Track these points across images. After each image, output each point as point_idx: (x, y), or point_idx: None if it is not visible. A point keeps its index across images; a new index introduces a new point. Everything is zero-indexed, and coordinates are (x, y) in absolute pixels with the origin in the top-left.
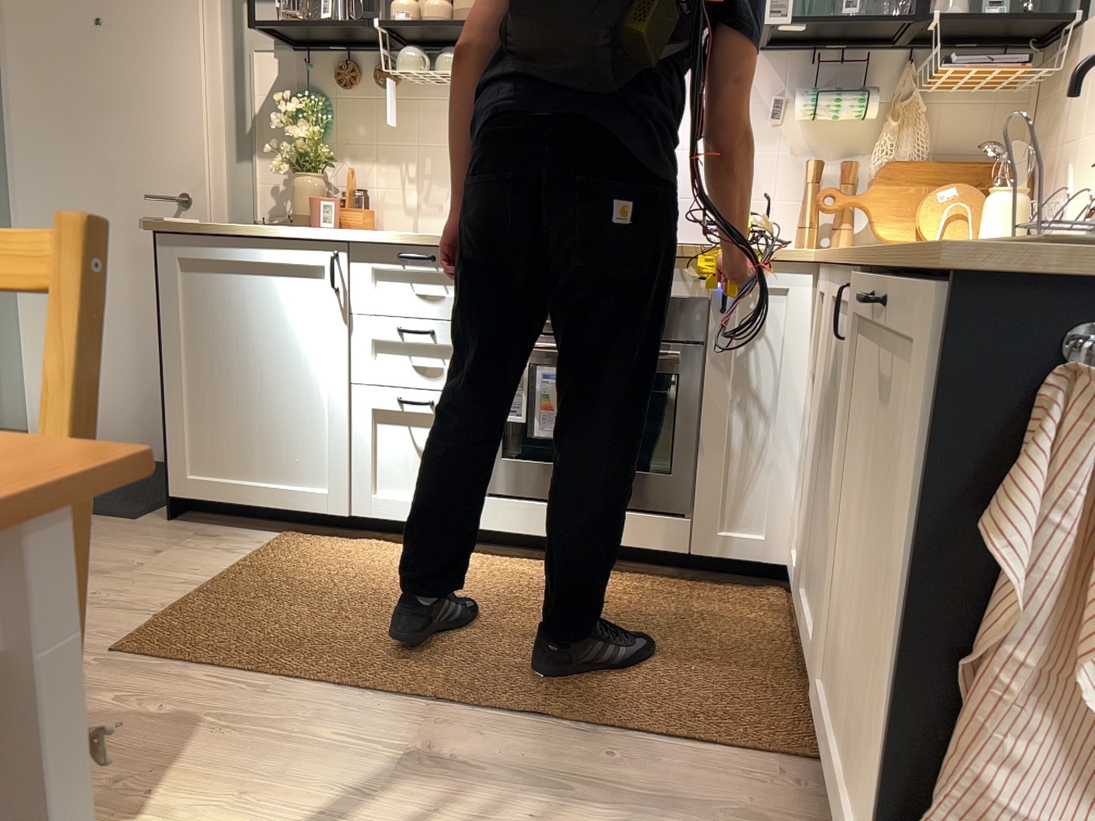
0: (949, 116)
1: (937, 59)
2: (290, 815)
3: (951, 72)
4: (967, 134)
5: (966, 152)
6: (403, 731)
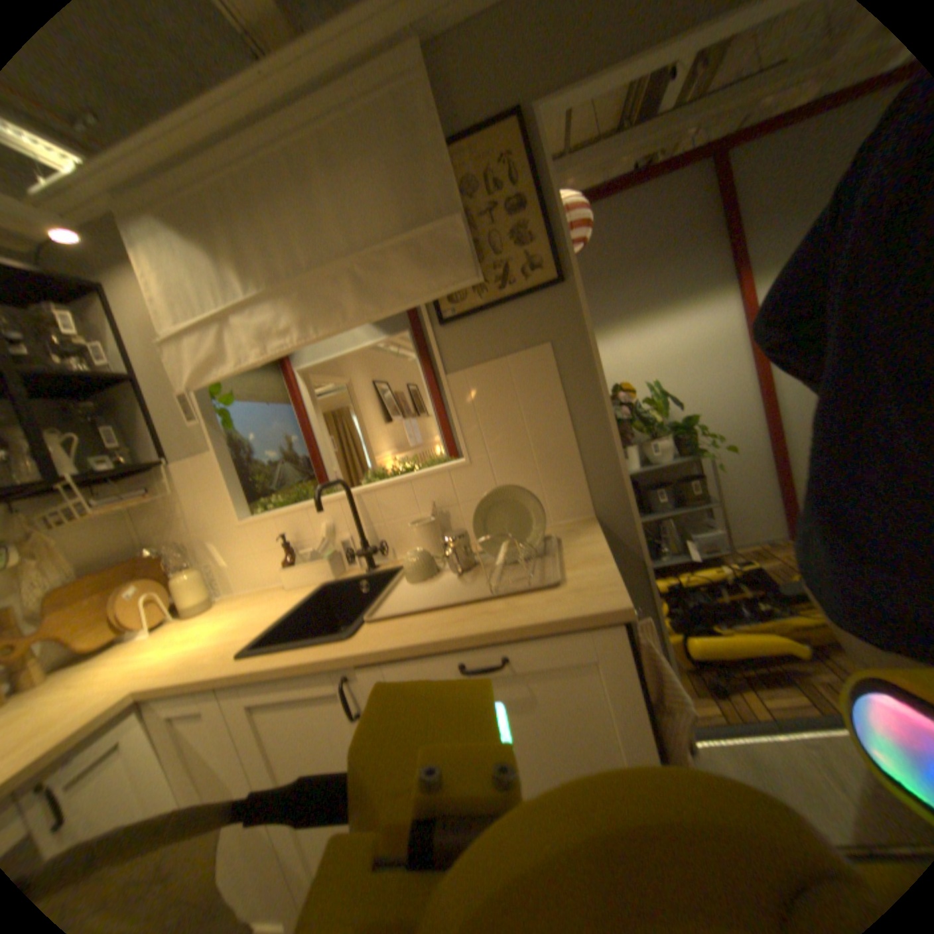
0: (69, 535)
1: (81, 501)
2: None
3: (97, 507)
4: (91, 542)
5: (96, 554)
6: None
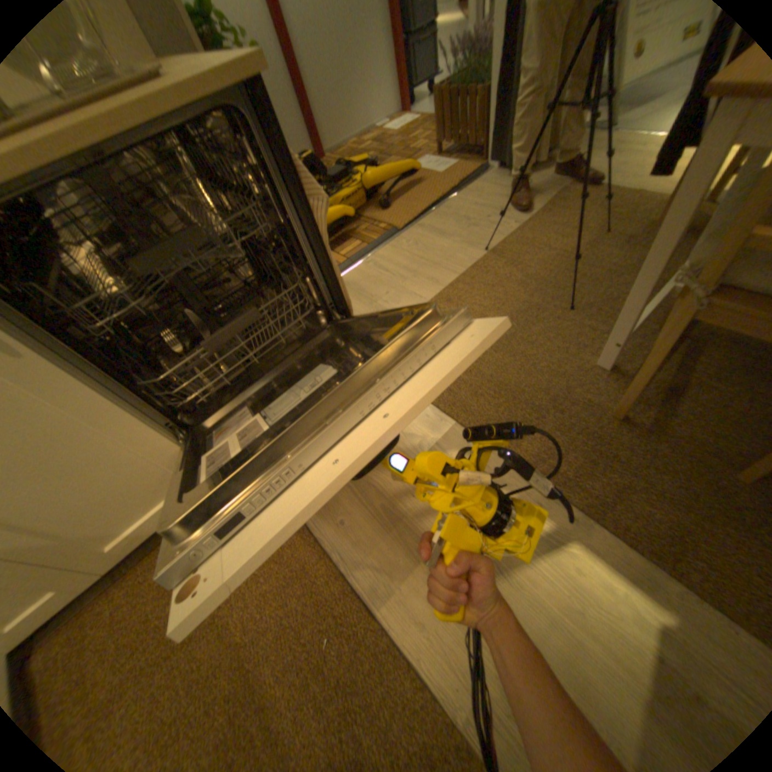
0: None
1: None
2: (547, 588)
3: None
4: None
5: None
6: (448, 640)
